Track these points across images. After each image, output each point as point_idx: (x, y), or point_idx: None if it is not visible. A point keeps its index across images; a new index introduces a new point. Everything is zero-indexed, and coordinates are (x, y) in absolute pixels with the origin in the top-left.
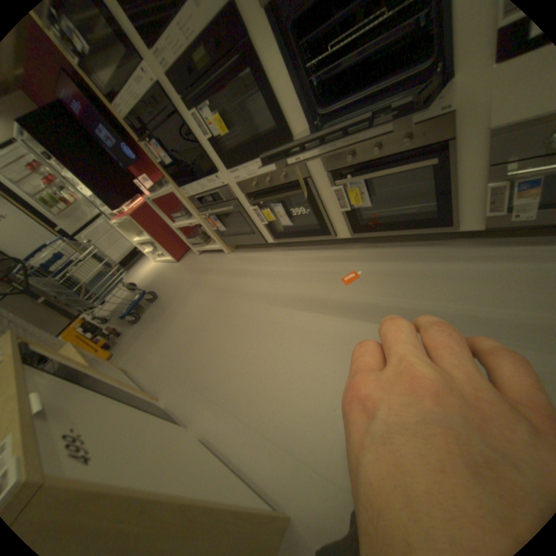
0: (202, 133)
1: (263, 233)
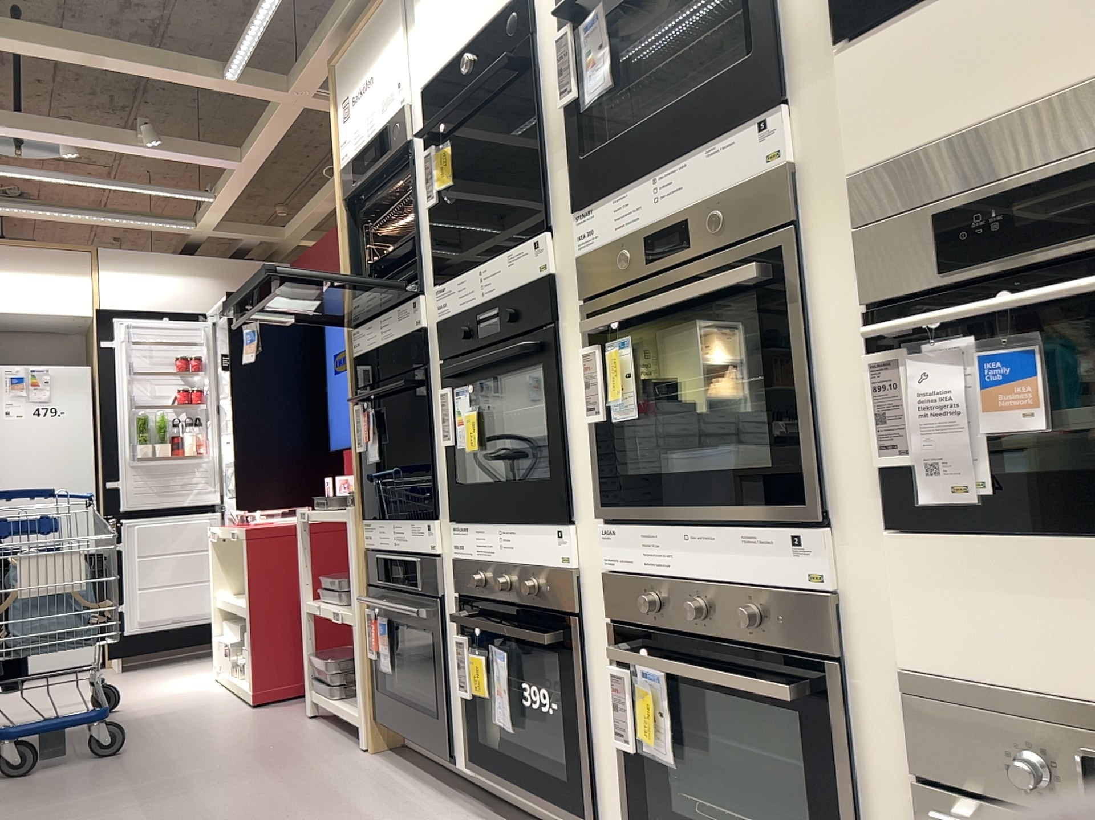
0: (444, 436)
1: (455, 727)
